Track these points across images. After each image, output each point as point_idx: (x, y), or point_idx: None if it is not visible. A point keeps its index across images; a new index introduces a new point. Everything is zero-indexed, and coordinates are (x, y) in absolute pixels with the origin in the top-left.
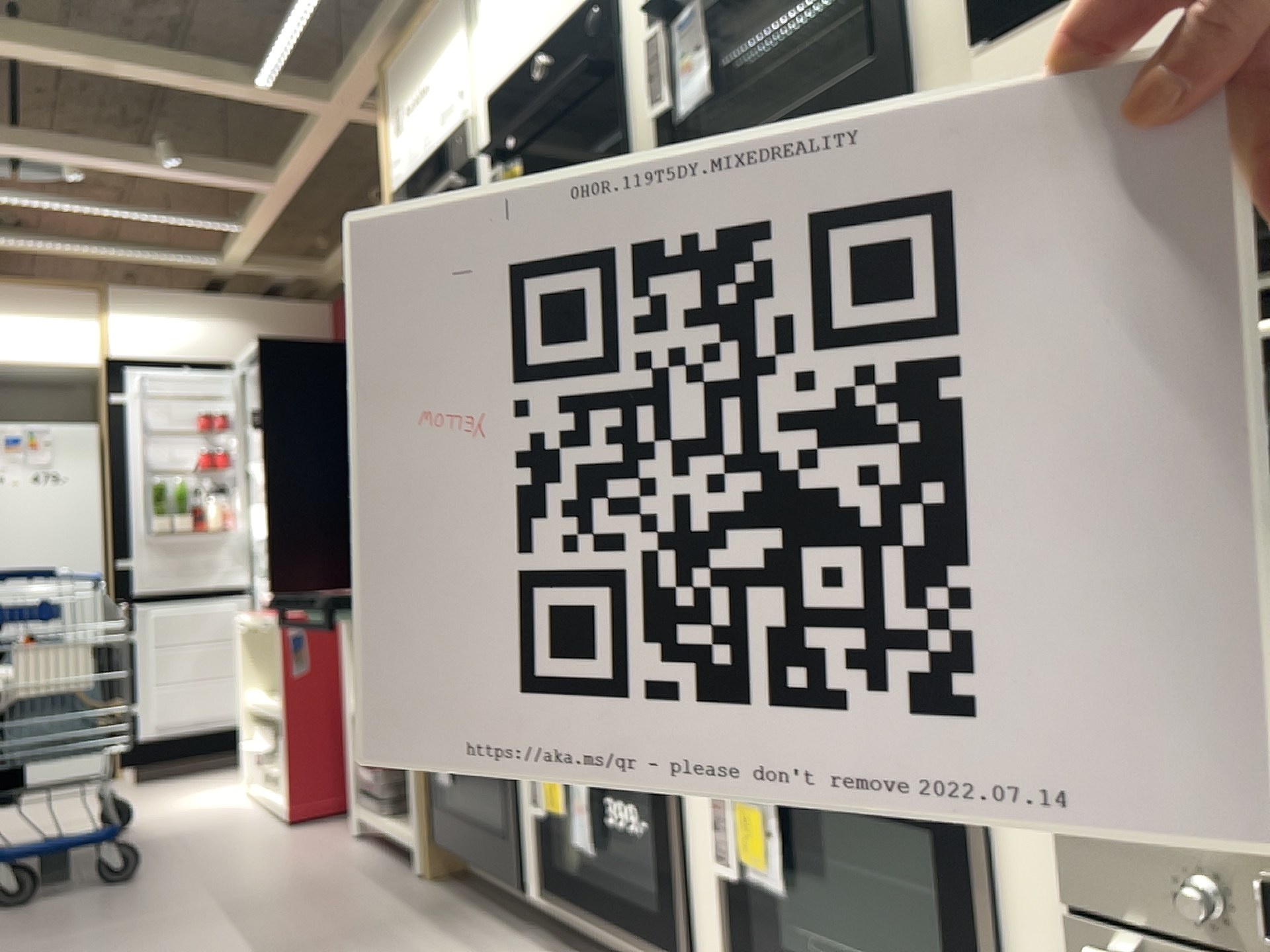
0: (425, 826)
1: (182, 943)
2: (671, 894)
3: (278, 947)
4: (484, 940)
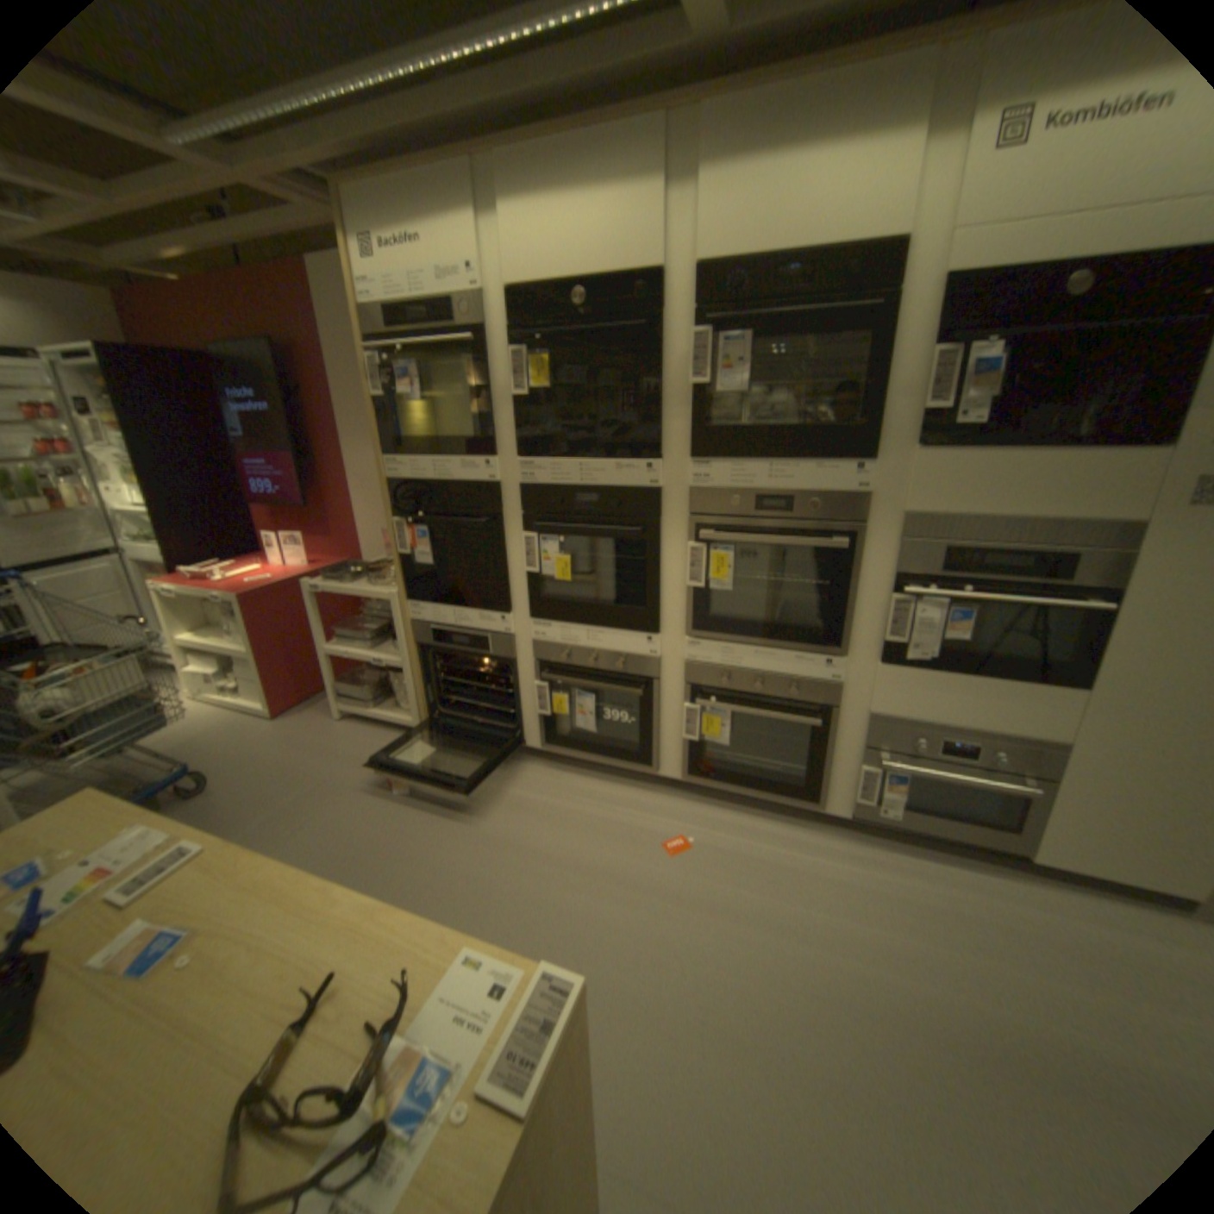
0: (424, 718)
1: (321, 827)
2: (648, 746)
3: (392, 810)
4: (506, 772)
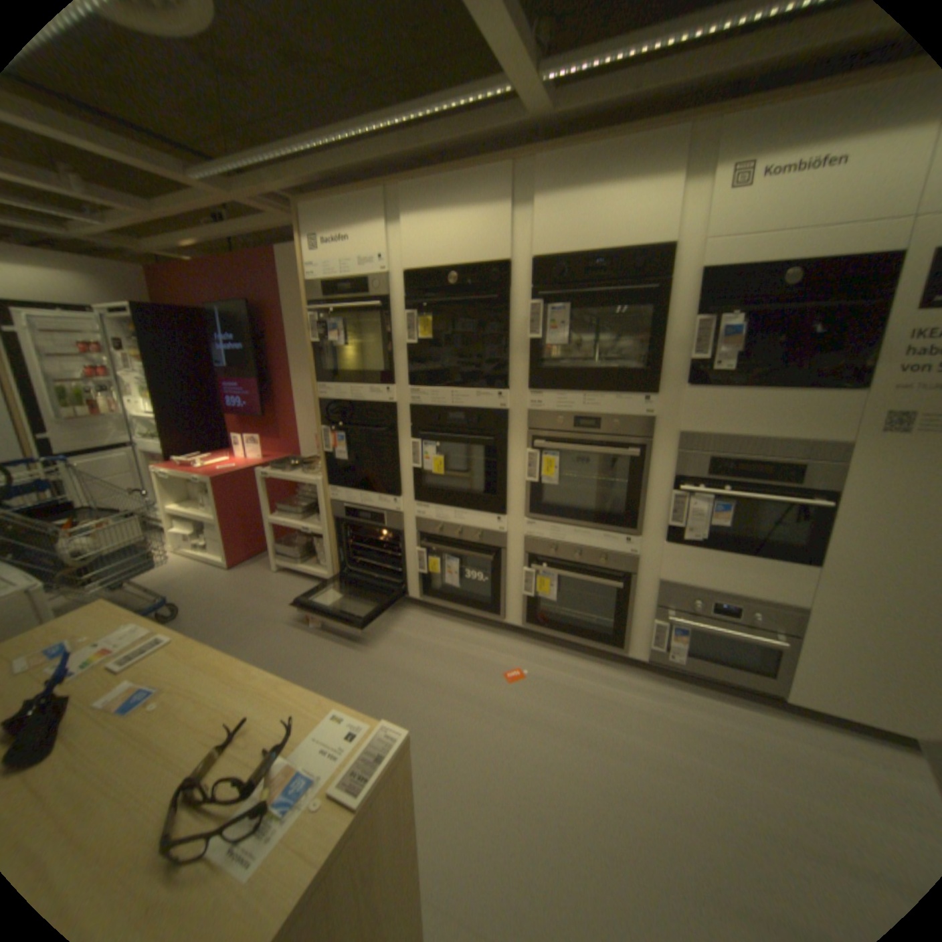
0: (336, 573)
1: (256, 648)
2: (497, 600)
3: (307, 639)
4: (393, 615)
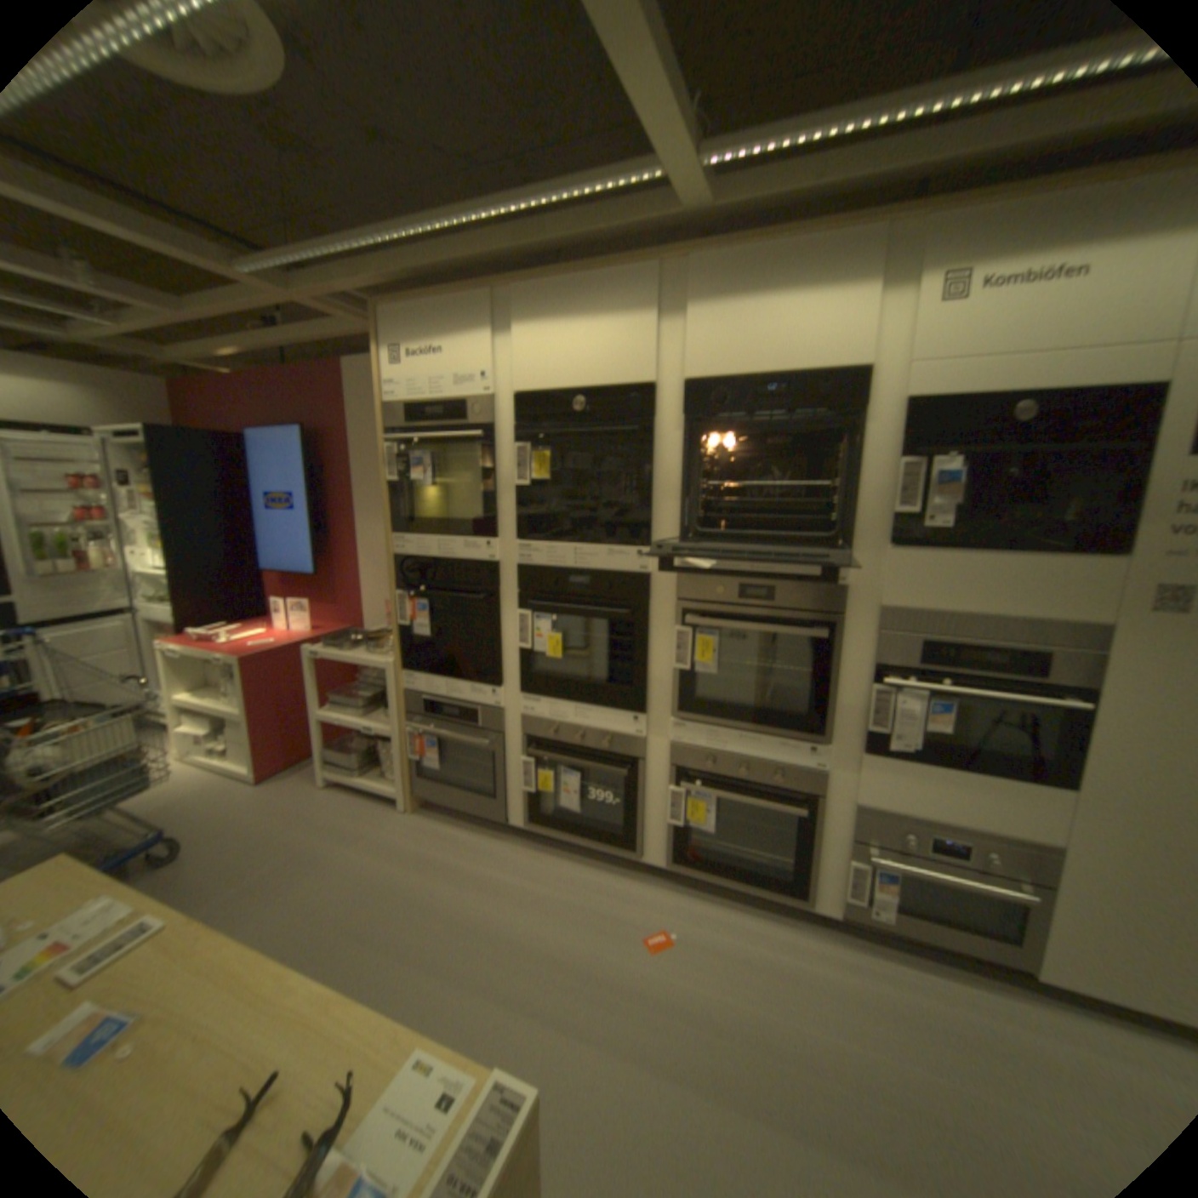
0: (410, 788)
1: (292, 902)
2: (633, 830)
3: (367, 887)
4: (487, 850)
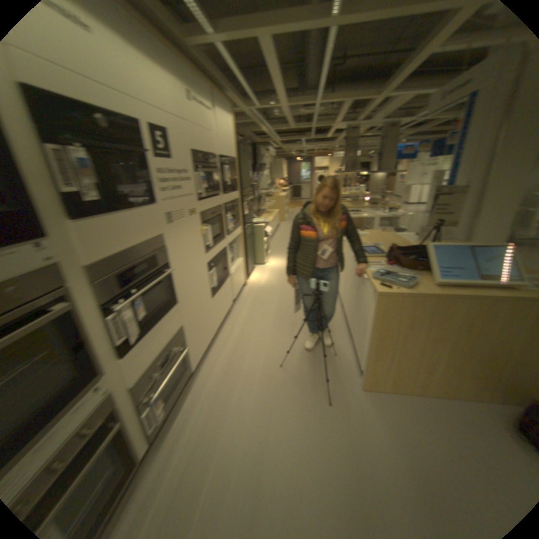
0: None
1: None
2: None
3: None
4: None
